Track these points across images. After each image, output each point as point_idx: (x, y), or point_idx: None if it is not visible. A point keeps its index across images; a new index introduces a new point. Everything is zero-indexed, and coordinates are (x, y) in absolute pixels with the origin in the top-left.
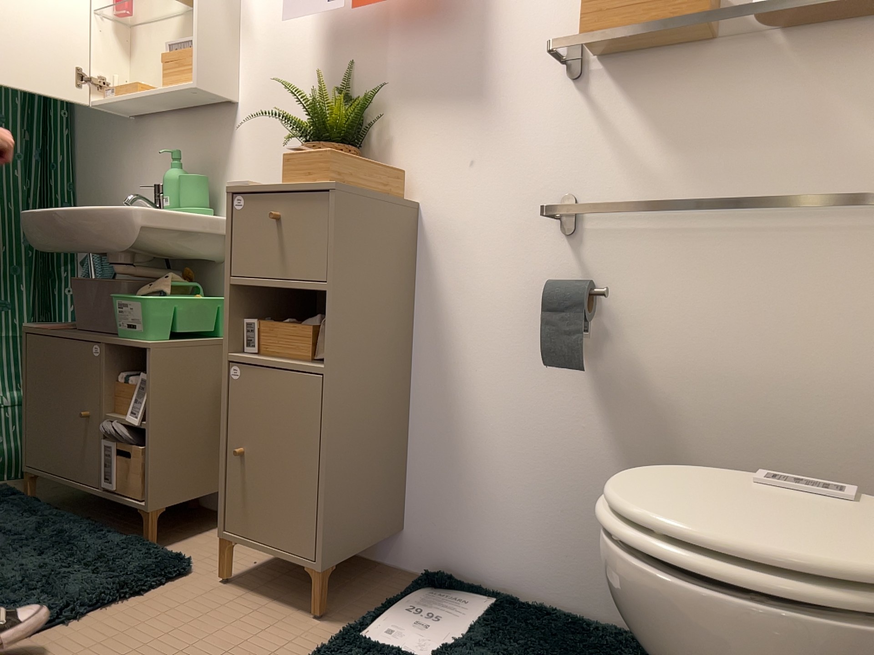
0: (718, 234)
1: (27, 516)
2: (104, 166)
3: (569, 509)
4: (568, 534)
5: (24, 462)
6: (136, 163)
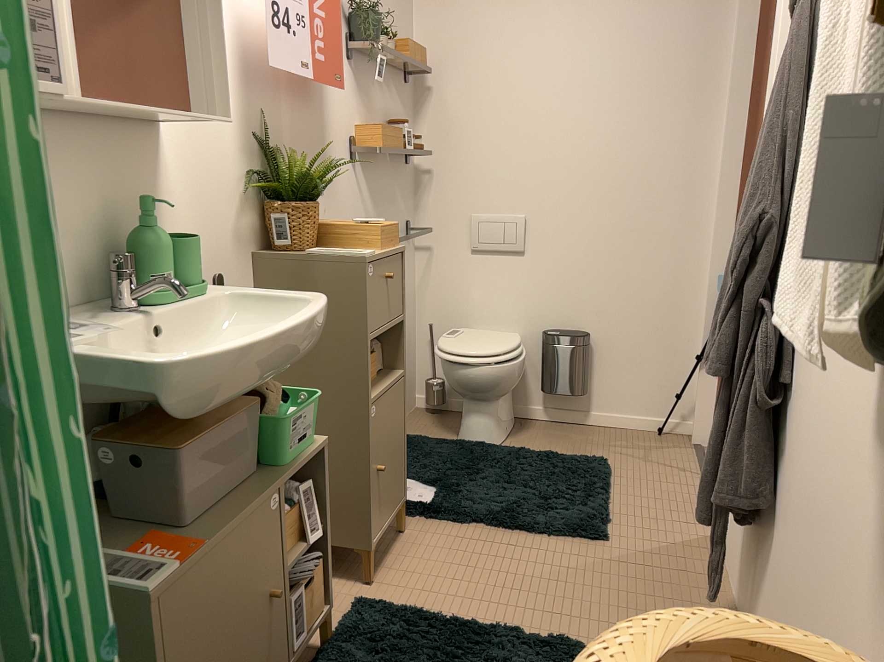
0: None
1: None
2: None
3: None
4: None
5: None
6: None
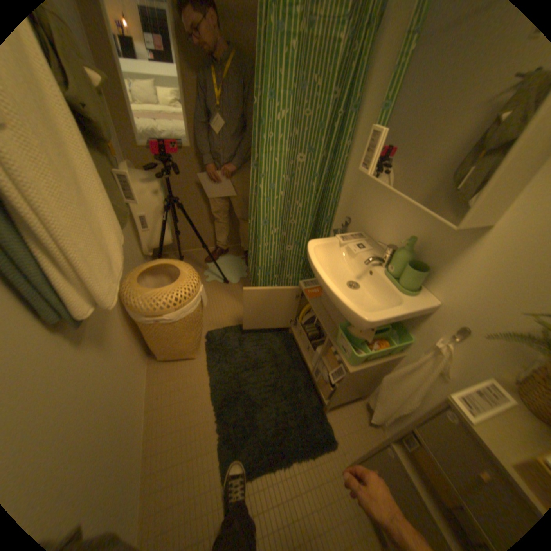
0: None
1: (287, 355)
2: (361, 187)
3: None
4: None
5: (290, 324)
6: (381, 201)
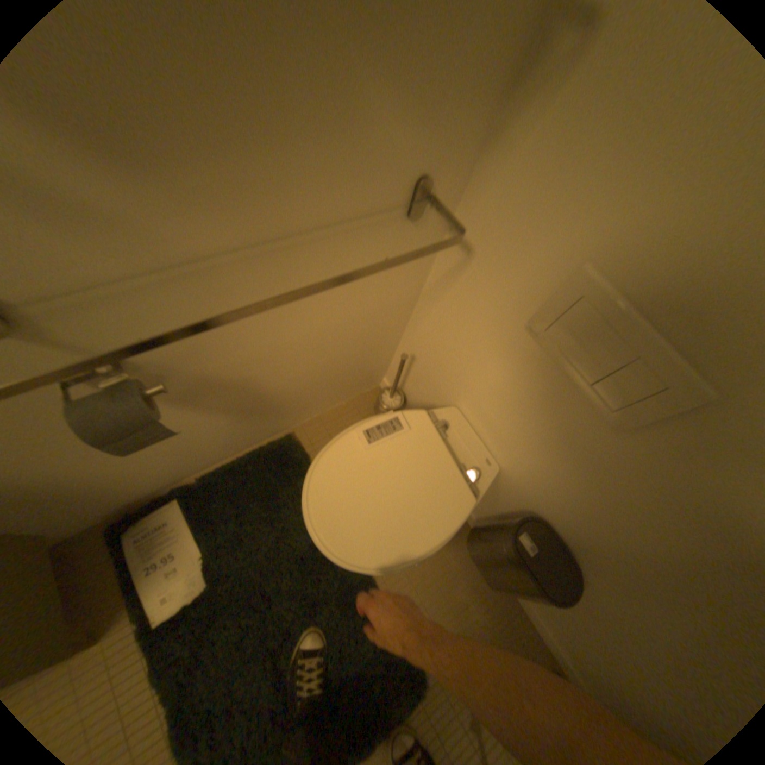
0: (244, 261)
1: None
2: None
3: (189, 445)
4: (196, 450)
5: None
6: None
